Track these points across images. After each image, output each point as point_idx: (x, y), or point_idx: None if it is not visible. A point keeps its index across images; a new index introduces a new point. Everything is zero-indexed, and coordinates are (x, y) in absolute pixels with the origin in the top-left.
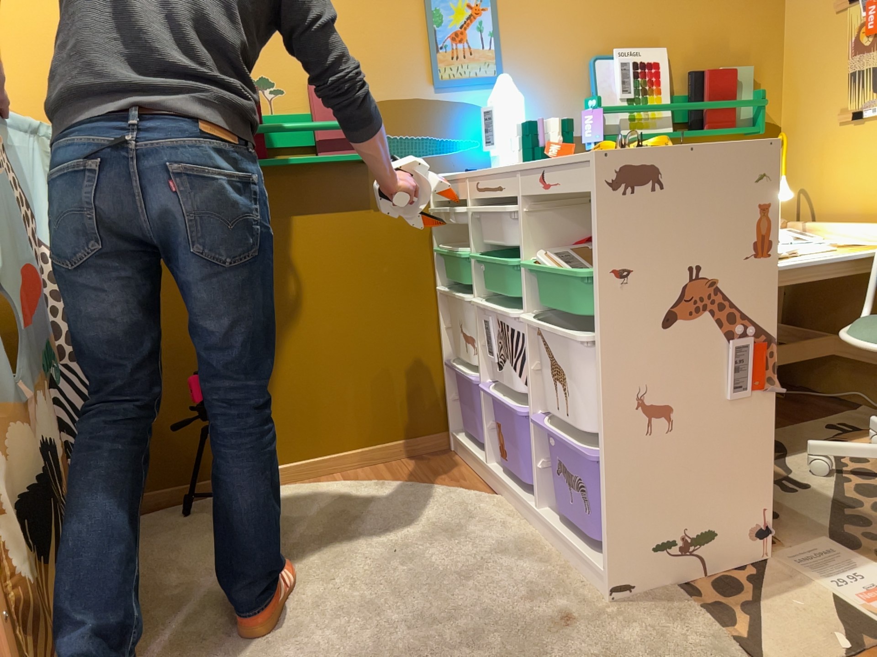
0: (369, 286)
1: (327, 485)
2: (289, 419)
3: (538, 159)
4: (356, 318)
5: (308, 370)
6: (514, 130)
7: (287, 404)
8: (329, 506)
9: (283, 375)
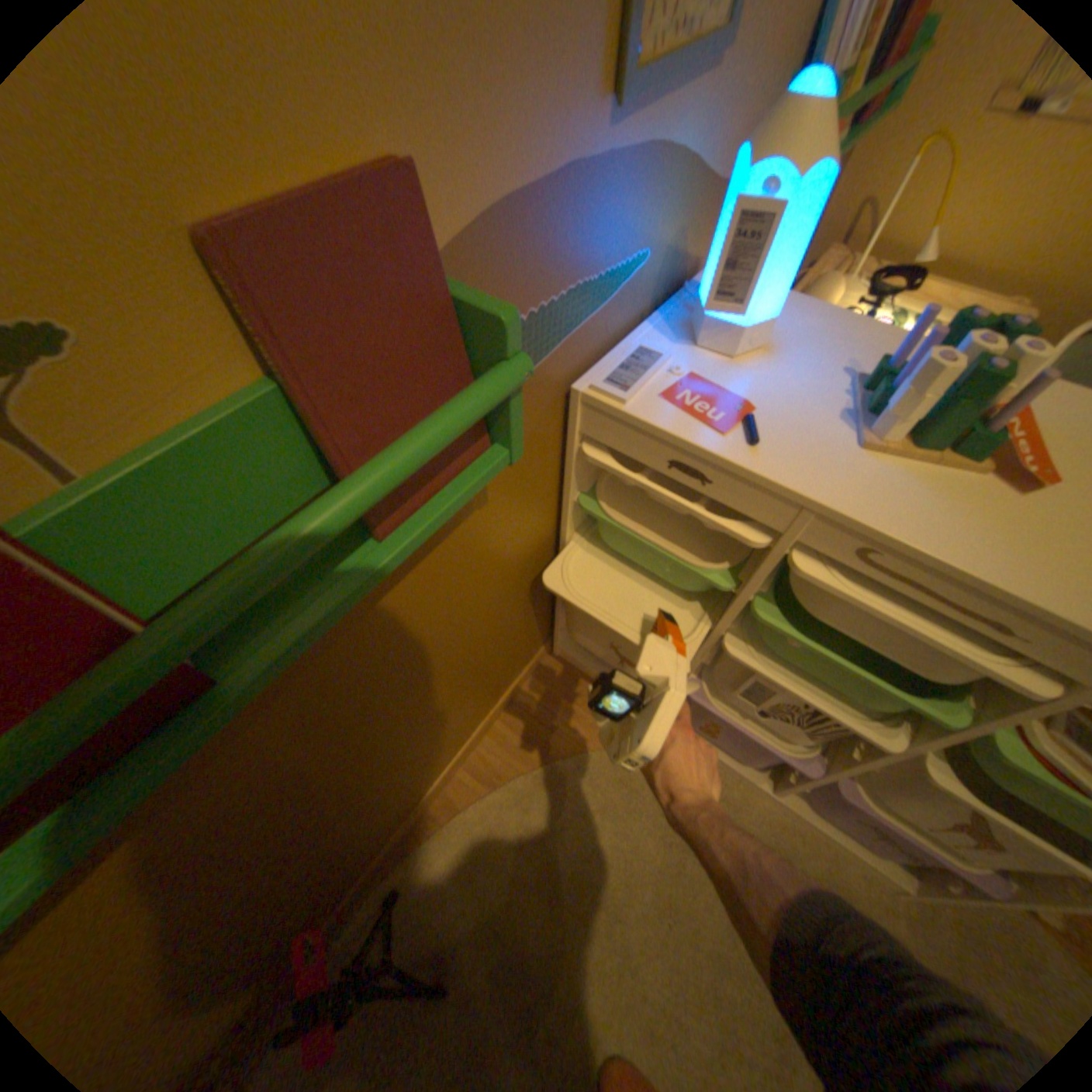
0: (478, 612)
1: (480, 816)
2: (400, 802)
3: (983, 457)
4: (464, 656)
5: (412, 756)
6: (794, 259)
7: (394, 799)
8: (522, 868)
9: (381, 792)
